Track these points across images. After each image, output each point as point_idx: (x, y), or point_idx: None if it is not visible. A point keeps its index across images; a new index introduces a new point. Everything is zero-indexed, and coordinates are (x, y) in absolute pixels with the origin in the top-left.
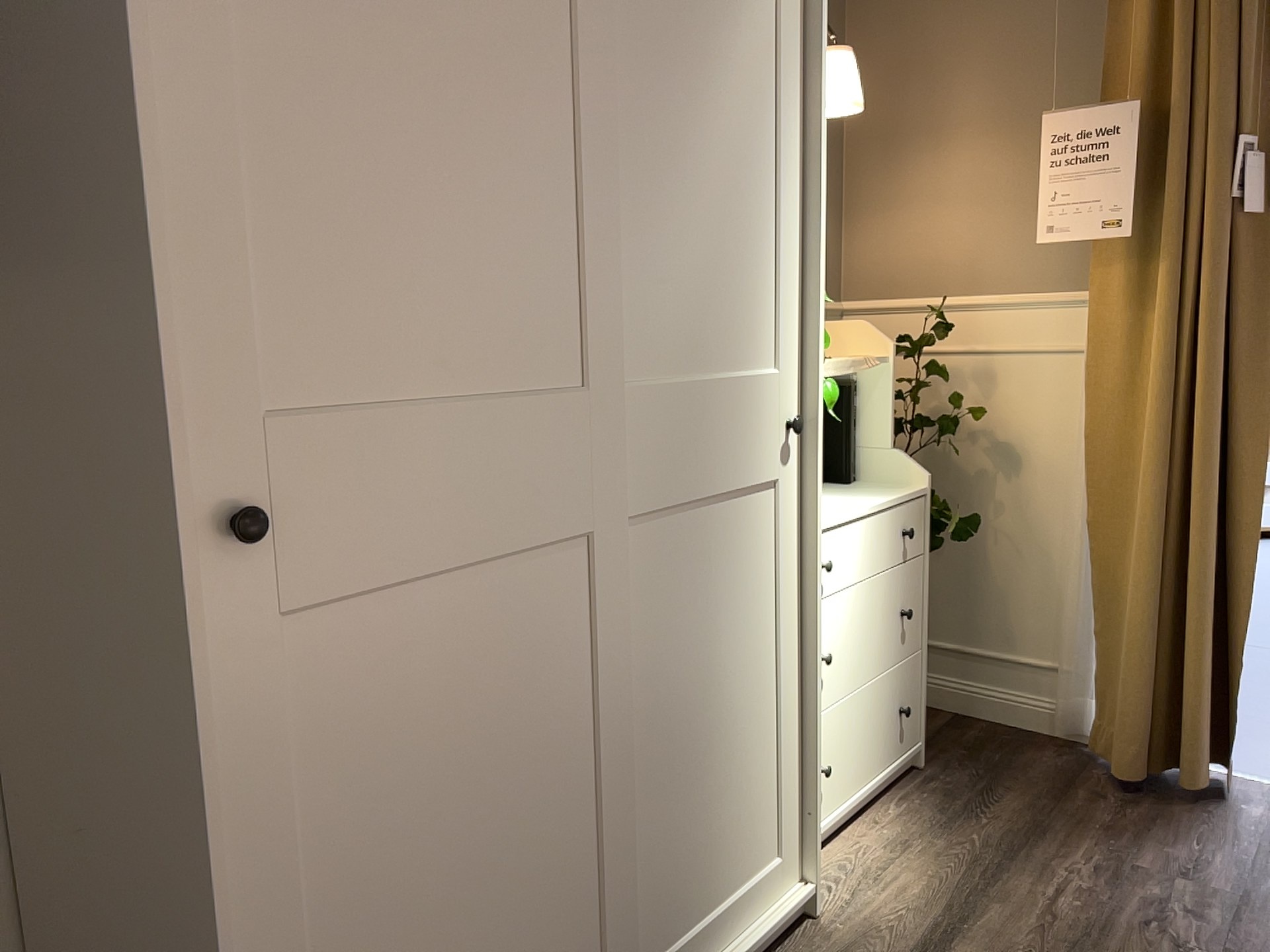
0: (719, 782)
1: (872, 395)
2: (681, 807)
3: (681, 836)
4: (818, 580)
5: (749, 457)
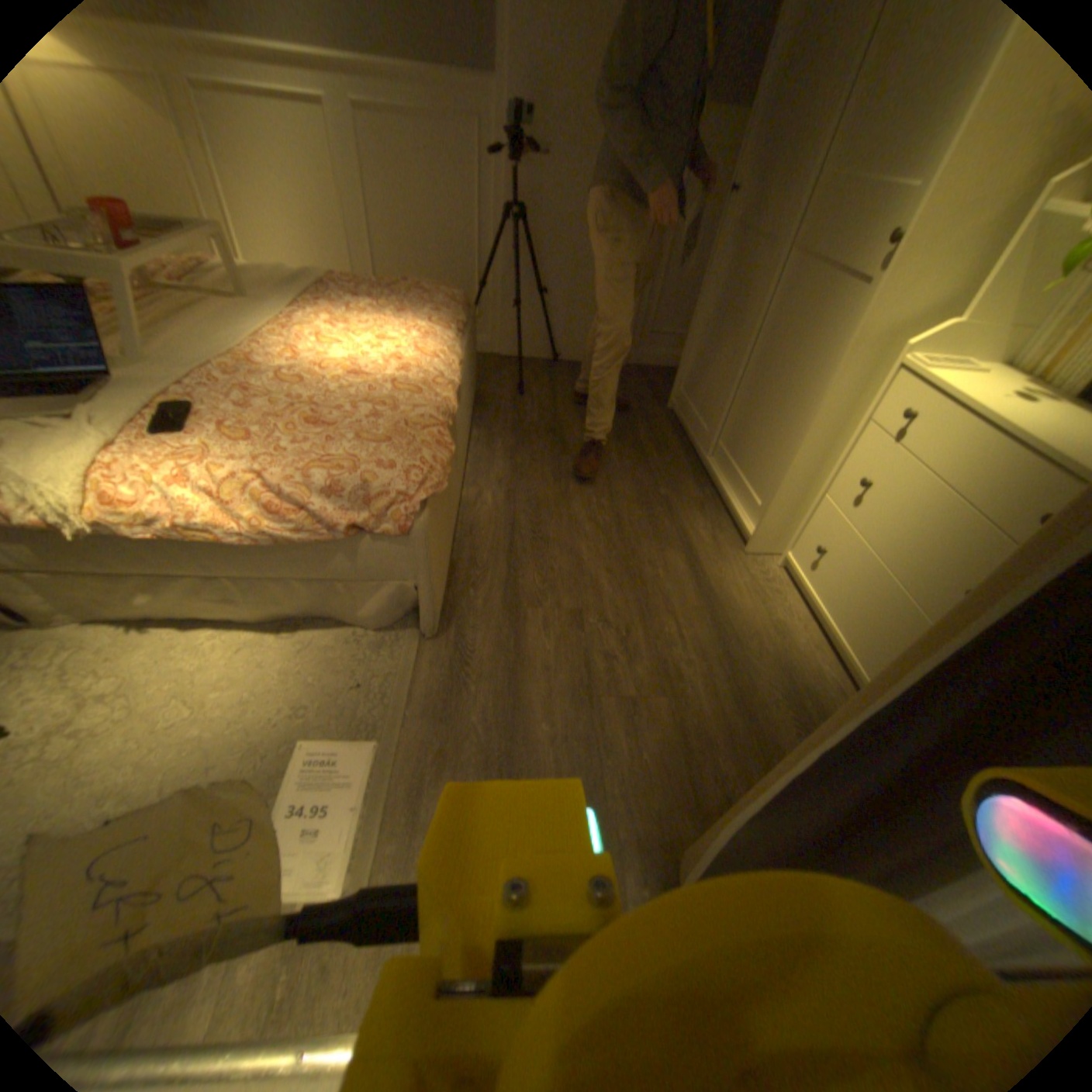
0: (767, 421)
1: None
2: (756, 407)
3: (750, 419)
4: (843, 368)
5: (862, 246)
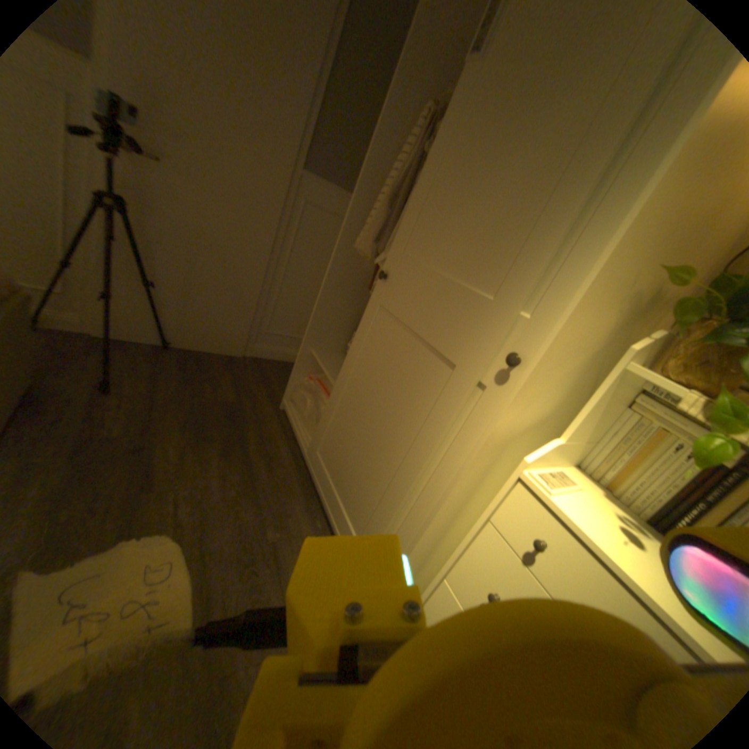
0: (377, 473)
1: None
2: (364, 451)
3: (359, 461)
4: (462, 471)
5: (467, 349)
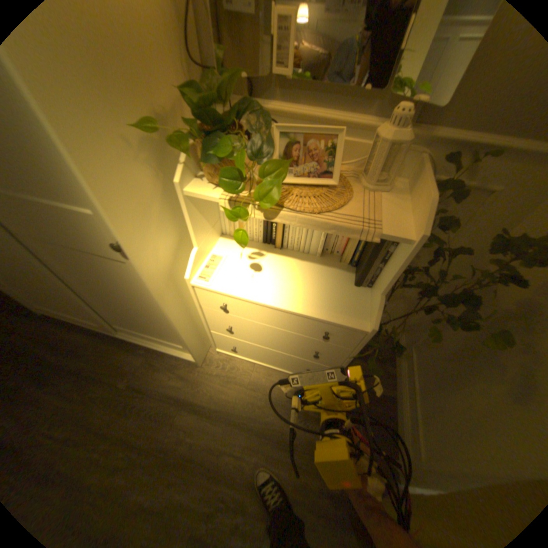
0: (137, 317)
1: (399, 252)
2: (118, 311)
3: (122, 316)
4: (165, 306)
5: (90, 242)
